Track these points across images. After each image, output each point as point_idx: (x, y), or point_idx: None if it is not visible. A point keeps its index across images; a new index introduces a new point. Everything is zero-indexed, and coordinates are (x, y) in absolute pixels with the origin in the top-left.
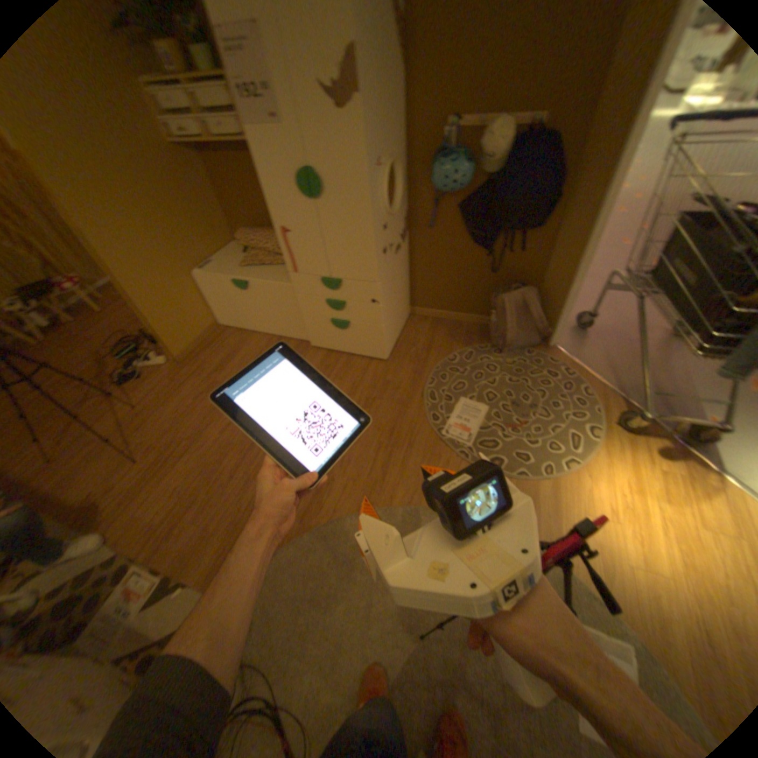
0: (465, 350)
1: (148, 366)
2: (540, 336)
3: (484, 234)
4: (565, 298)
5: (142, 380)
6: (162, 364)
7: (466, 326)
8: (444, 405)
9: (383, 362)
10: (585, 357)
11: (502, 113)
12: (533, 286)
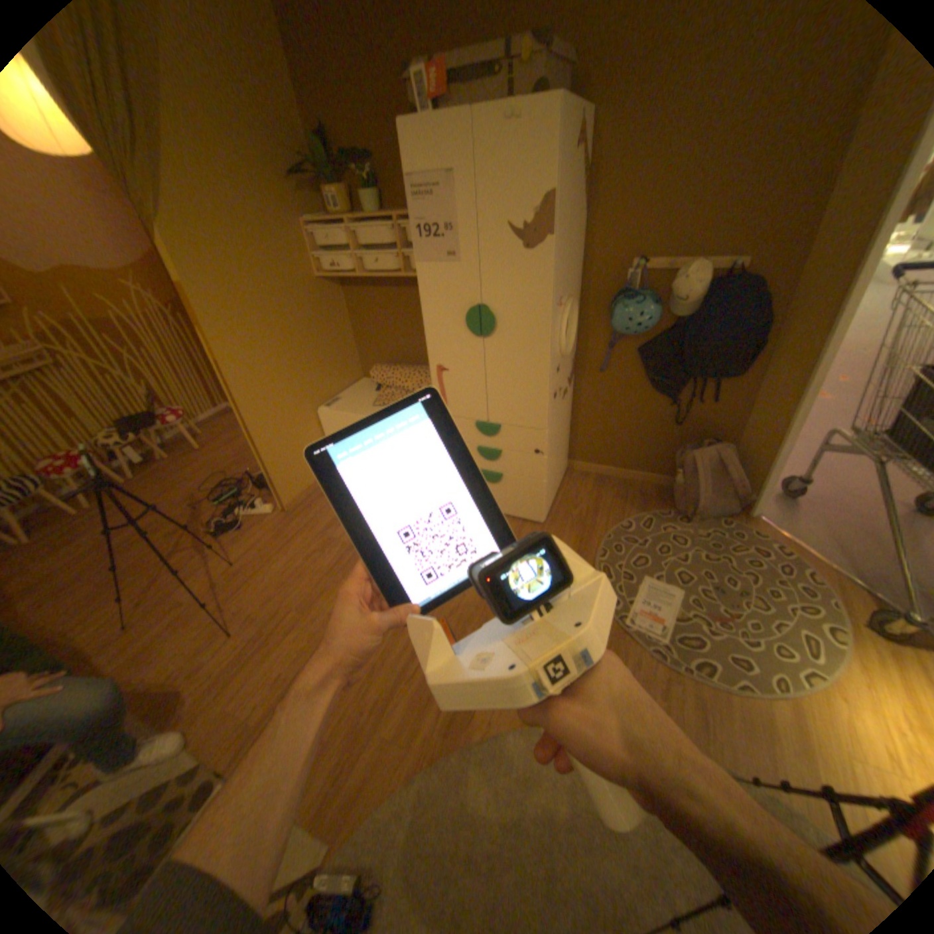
0: (643, 516)
1: (252, 514)
2: (739, 503)
3: (669, 381)
4: (775, 458)
5: (244, 531)
6: (269, 513)
7: (640, 487)
8: (624, 586)
9: (539, 525)
10: (803, 534)
11: (696, 257)
12: (728, 442)
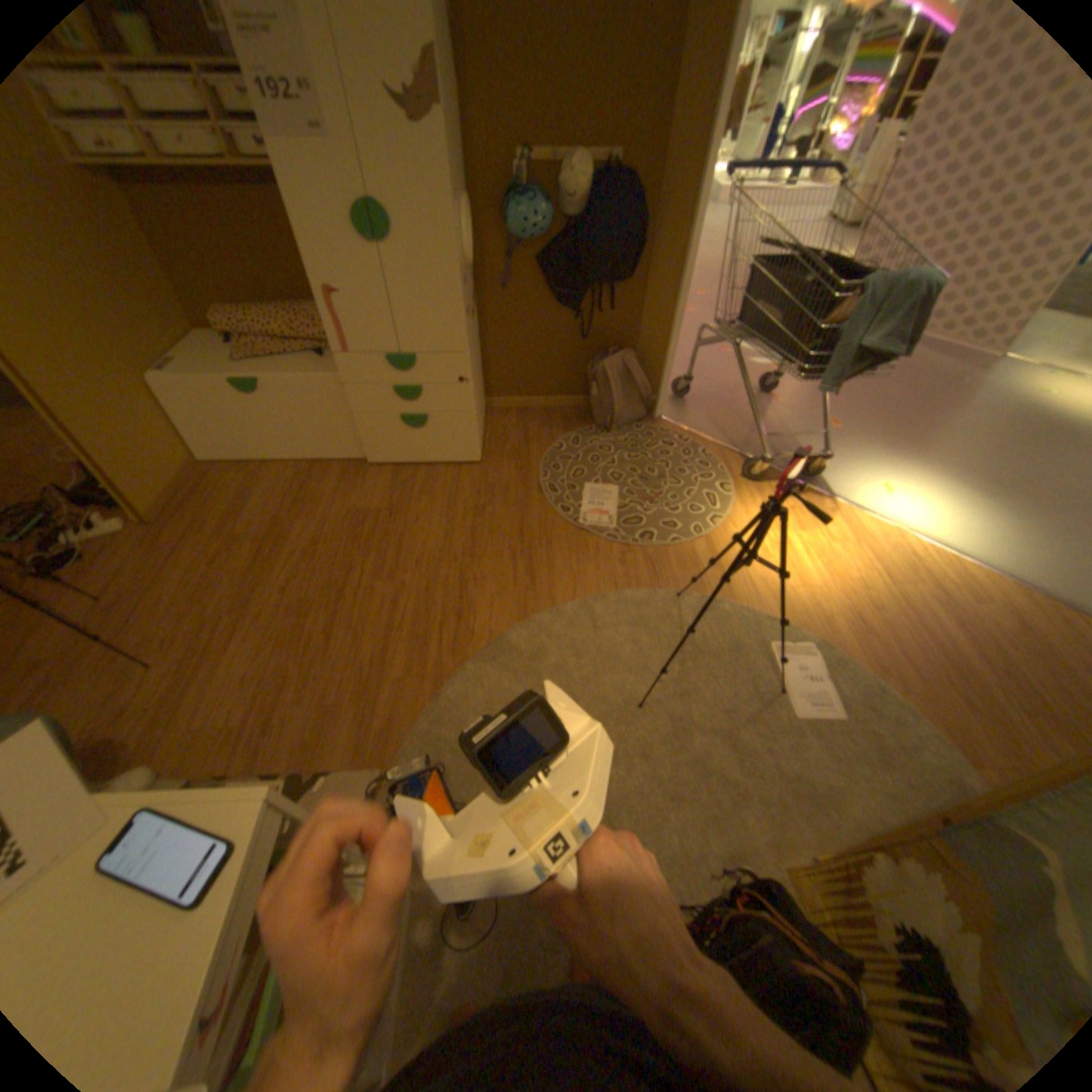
0: (569, 436)
1: (90, 537)
2: (642, 410)
3: (570, 293)
4: (664, 359)
5: (91, 559)
6: (119, 530)
7: (560, 413)
8: (569, 496)
9: (476, 465)
10: (691, 425)
11: (576, 149)
12: (627, 352)
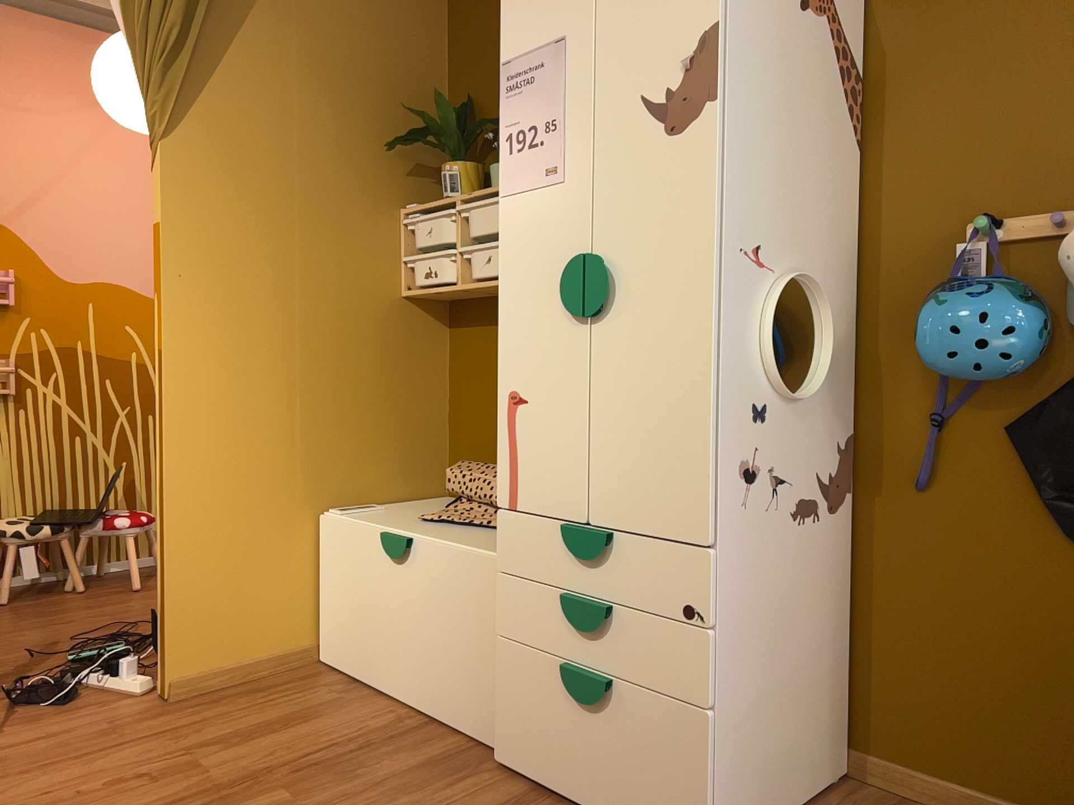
0: None
1: (110, 687)
2: None
3: None
4: None
5: (67, 708)
6: (138, 693)
7: None
8: None
9: None
10: None
11: None
12: None
